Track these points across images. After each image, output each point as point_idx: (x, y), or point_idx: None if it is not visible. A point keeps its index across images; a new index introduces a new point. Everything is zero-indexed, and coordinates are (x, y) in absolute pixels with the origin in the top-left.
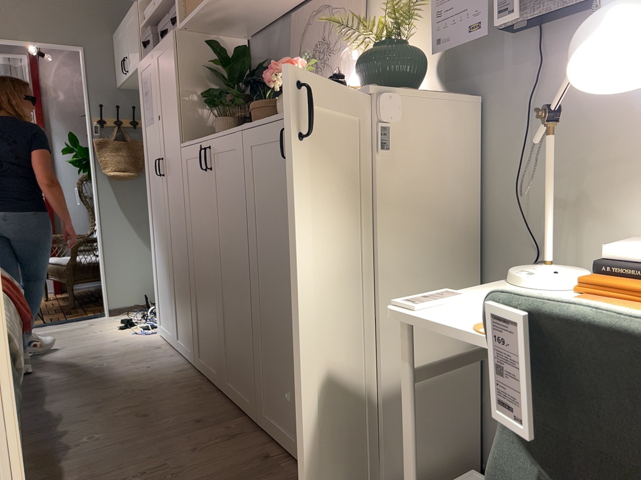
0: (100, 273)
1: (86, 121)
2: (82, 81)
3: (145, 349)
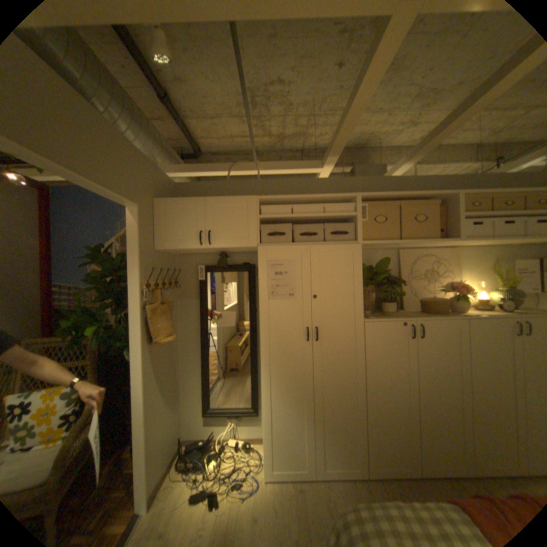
0: (134, 463)
1: (129, 285)
2: (132, 241)
3: (298, 501)
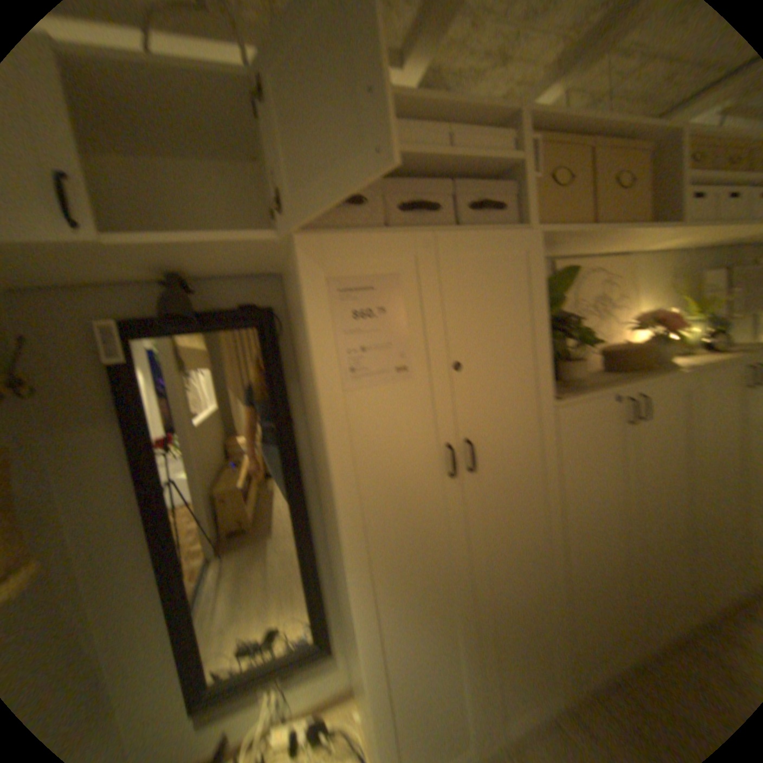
0: None
1: None
2: None
3: None
